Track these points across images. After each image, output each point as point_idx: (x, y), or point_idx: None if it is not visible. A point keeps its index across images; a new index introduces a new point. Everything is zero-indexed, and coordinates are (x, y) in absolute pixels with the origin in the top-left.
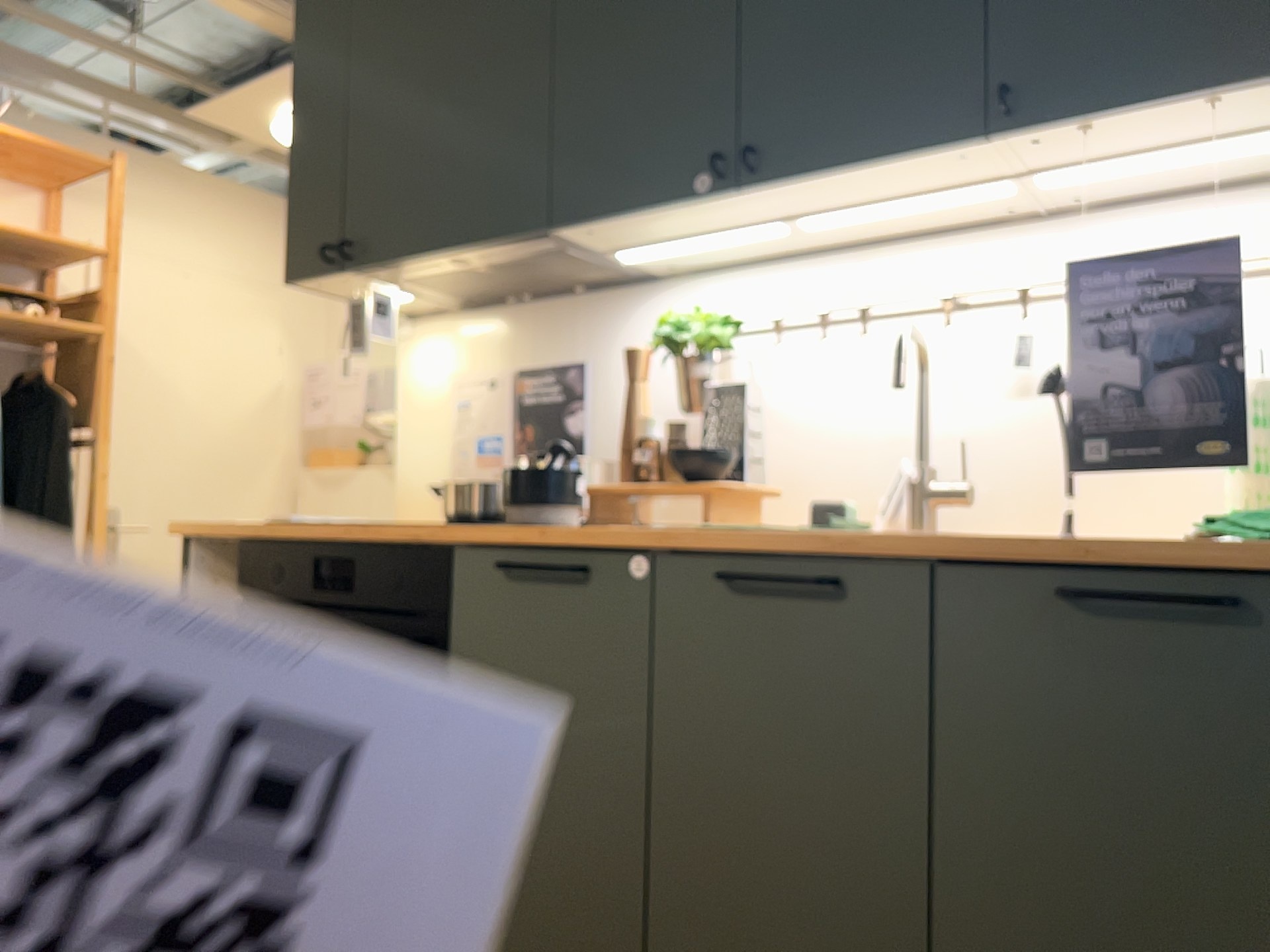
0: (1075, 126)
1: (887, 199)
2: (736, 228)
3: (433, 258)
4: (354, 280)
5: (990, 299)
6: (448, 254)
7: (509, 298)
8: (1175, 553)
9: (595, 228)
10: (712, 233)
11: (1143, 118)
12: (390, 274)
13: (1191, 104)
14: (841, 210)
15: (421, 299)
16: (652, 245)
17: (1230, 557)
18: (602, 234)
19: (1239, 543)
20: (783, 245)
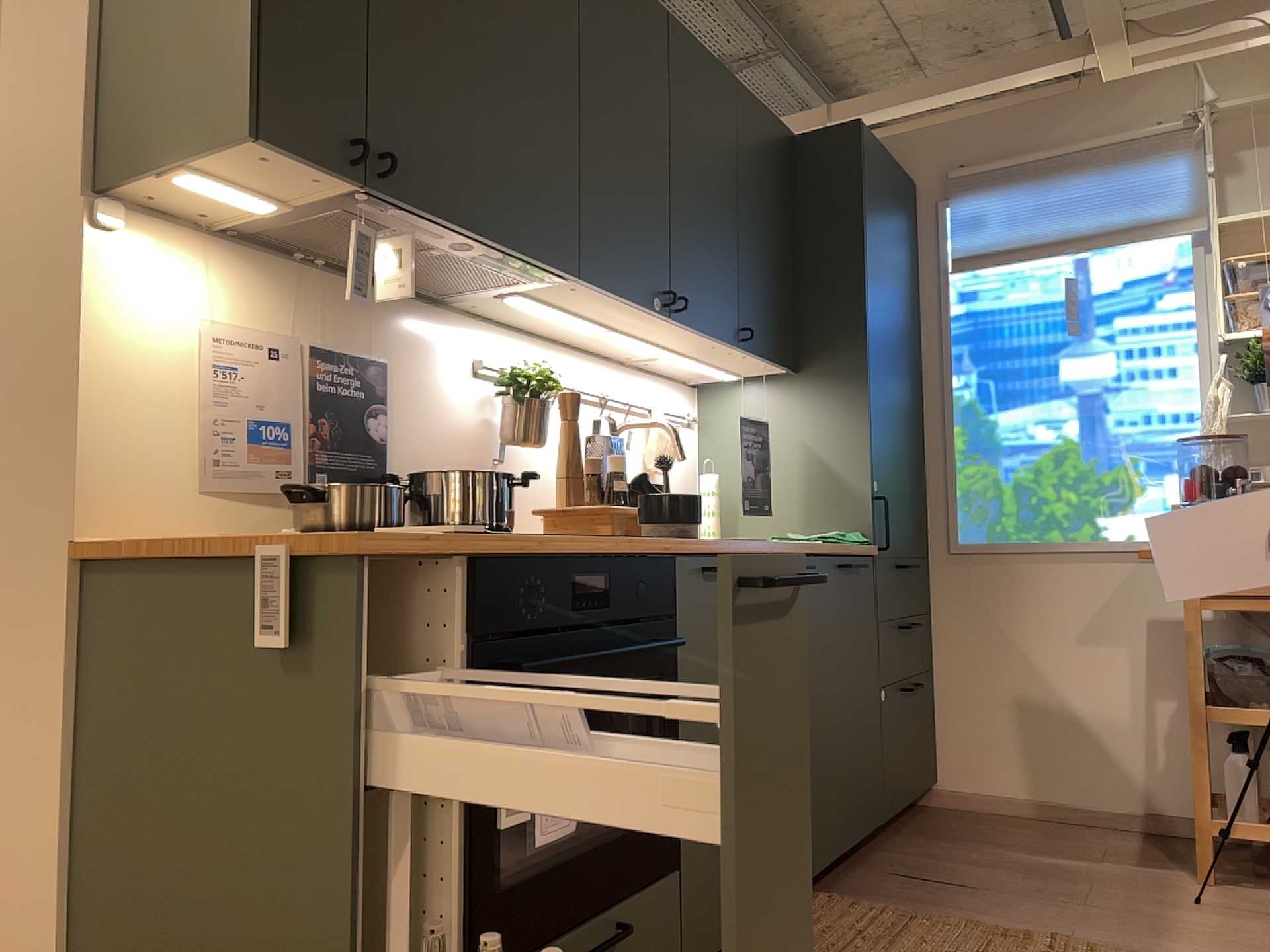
0: (747, 354)
1: (652, 340)
2: (593, 319)
3: (465, 235)
4: (321, 185)
5: (612, 402)
6: (483, 242)
7: (305, 254)
8: (847, 549)
9: (581, 287)
10: (581, 314)
11: (753, 359)
12: (385, 213)
13: (766, 362)
14: (635, 335)
15: (242, 212)
16: (547, 303)
17: (854, 550)
18: (565, 289)
19: (839, 545)
20: (546, 325)
